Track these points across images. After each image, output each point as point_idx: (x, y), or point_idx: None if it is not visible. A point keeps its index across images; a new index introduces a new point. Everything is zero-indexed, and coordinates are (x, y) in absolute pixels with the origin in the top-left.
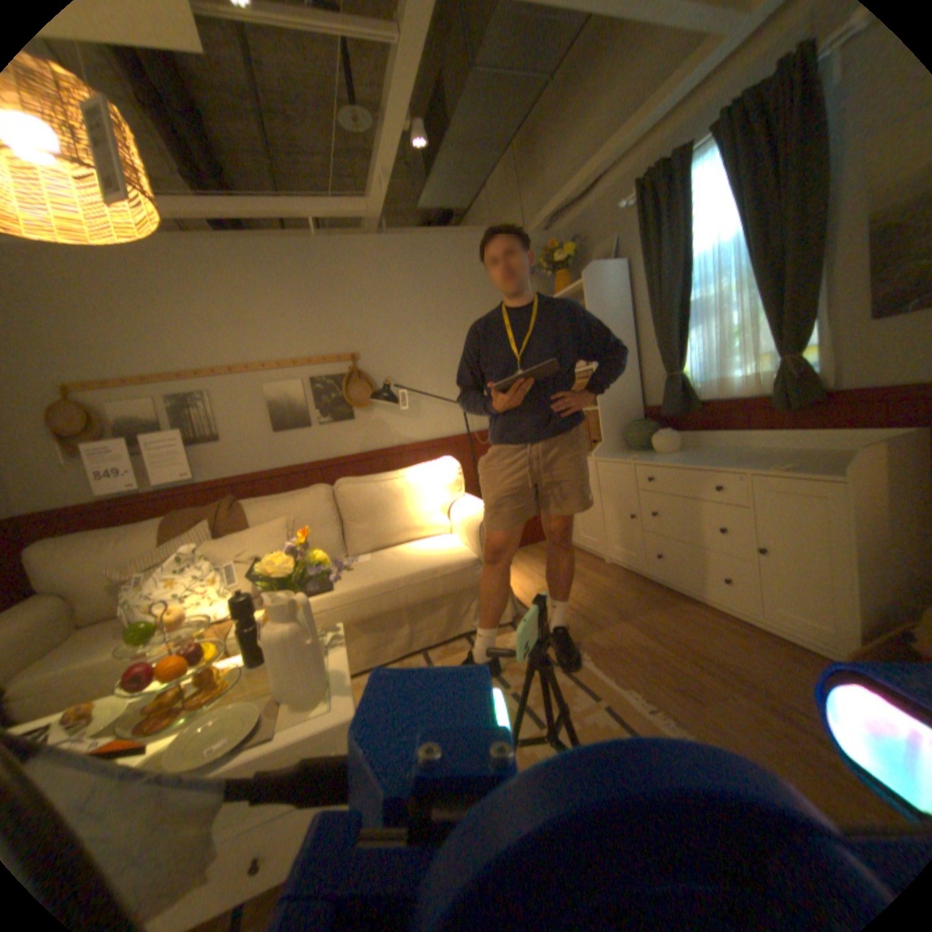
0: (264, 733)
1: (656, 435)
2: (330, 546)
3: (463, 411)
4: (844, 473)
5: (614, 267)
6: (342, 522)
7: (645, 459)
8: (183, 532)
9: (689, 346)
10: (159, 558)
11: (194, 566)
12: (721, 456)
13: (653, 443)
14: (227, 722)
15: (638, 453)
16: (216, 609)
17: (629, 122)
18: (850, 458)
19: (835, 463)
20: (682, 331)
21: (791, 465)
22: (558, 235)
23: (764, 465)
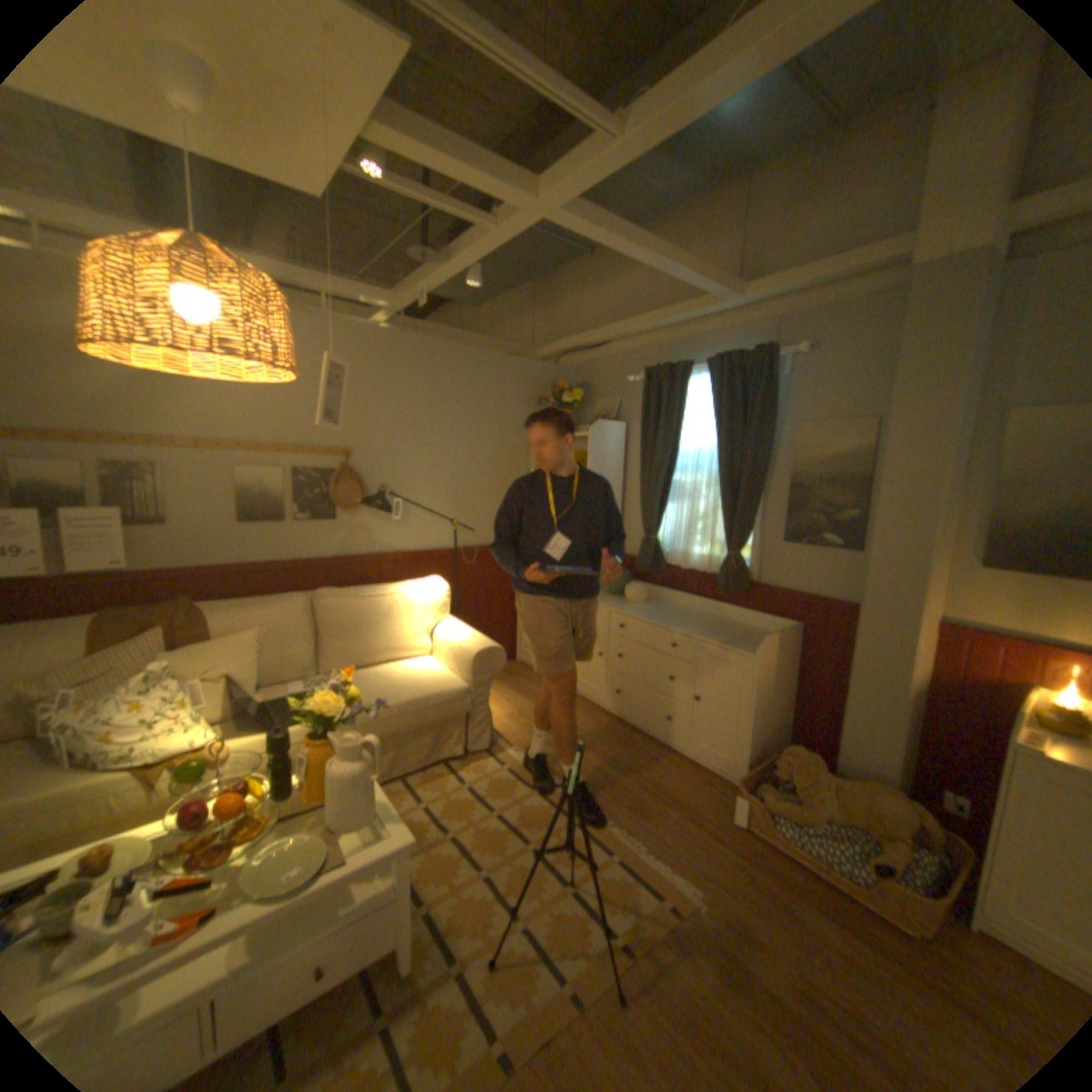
0: (335, 862)
1: (626, 585)
2: (303, 665)
3: (454, 530)
4: (753, 652)
5: (613, 430)
6: (315, 639)
7: (617, 607)
8: (125, 642)
9: (663, 518)
10: (97, 674)
11: (160, 689)
12: (675, 616)
13: (623, 591)
14: (288, 856)
15: (610, 597)
16: (191, 740)
17: (645, 317)
18: (758, 637)
19: (749, 640)
20: (660, 503)
21: (723, 640)
22: (564, 373)
23: (705, 634)
